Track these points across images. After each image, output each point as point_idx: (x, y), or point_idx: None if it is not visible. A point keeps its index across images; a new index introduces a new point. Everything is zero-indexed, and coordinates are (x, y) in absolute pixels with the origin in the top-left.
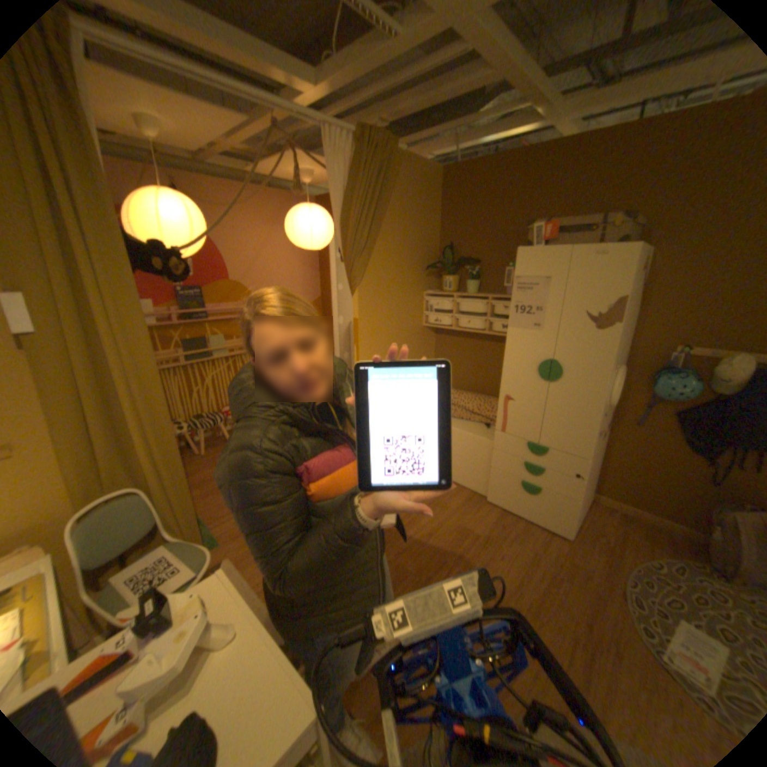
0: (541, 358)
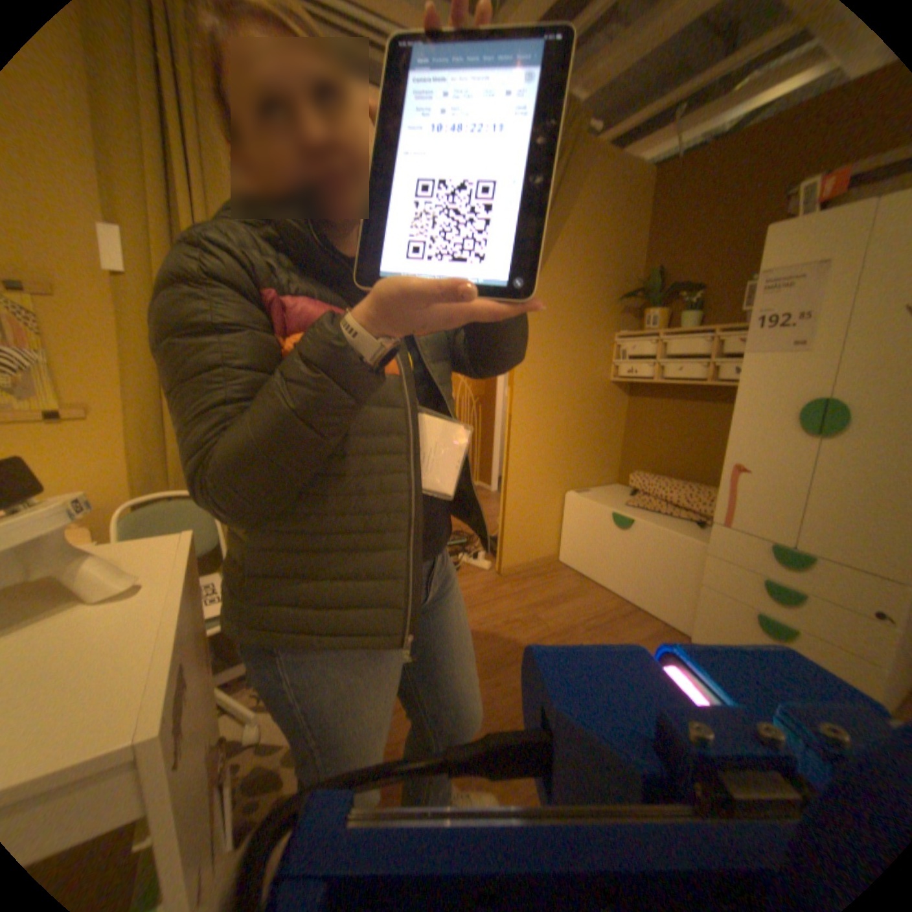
0: (804, 396)
